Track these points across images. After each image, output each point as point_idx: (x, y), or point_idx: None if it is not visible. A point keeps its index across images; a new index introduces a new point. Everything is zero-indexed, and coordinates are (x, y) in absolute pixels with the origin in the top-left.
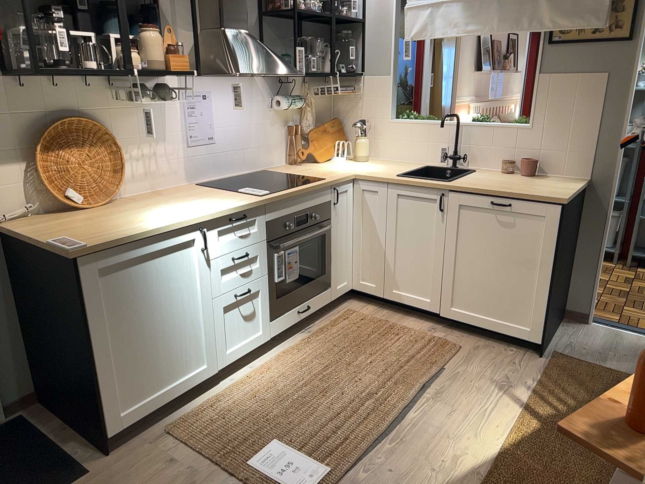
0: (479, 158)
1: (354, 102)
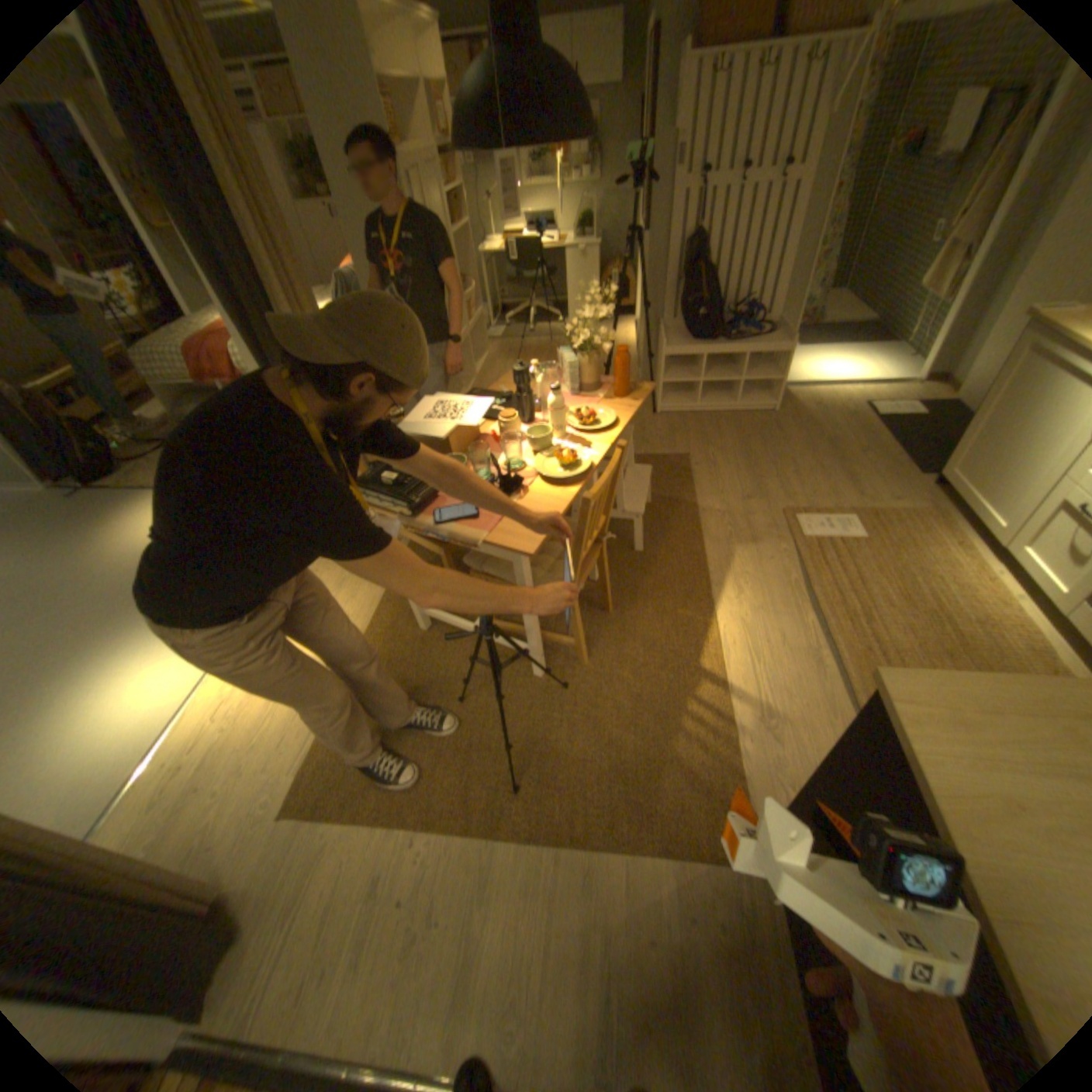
0: None
1: None
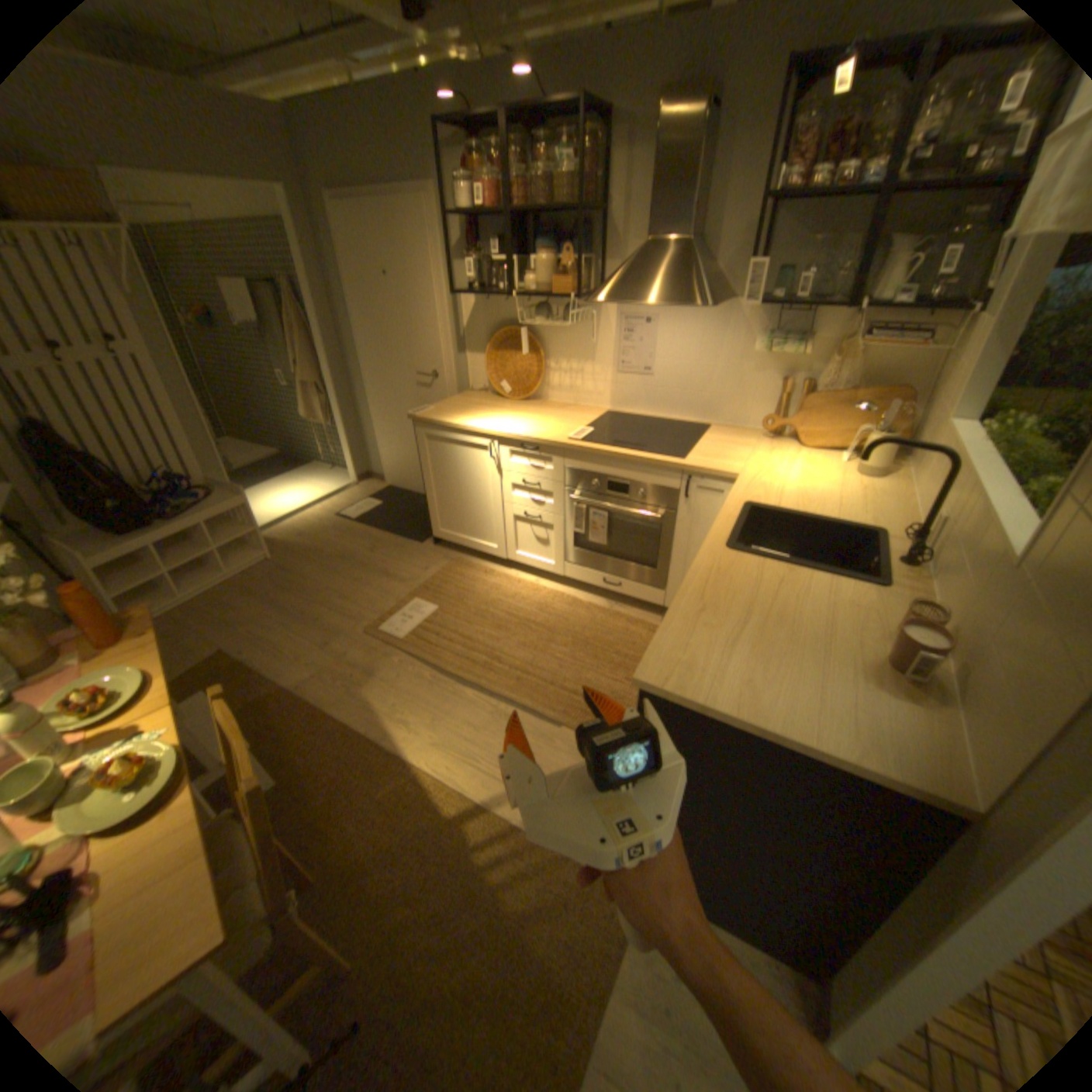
0: (948, 576)
1: (954, 365)
